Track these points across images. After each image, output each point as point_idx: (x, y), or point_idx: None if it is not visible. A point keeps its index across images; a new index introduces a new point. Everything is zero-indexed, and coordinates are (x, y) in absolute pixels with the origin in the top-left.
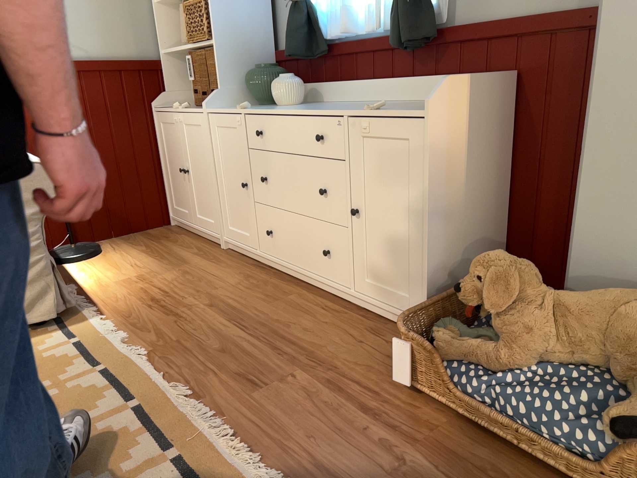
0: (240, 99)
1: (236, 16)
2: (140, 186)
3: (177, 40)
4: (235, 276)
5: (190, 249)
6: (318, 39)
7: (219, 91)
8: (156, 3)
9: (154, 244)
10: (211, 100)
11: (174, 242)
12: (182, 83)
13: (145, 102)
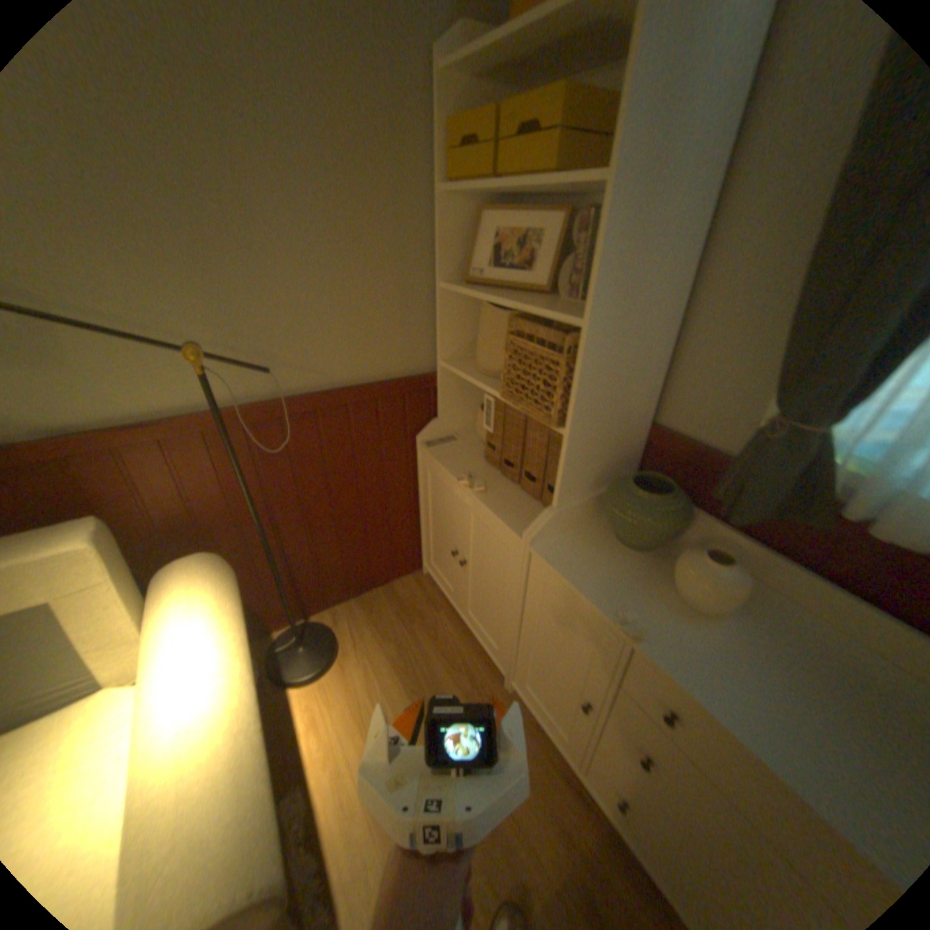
0: (586, 513)
1: (621, 380)
2: (391, 535)
3: (467, 339)
4: (553, 836)
5: (460, 675)
6: (819, 497)
7: (559, 510)
8: (444, 281)
9: (407, 641)
10: (544, 529)
11: (434, 638)
12: (464, 401)
13: (409, 431)
